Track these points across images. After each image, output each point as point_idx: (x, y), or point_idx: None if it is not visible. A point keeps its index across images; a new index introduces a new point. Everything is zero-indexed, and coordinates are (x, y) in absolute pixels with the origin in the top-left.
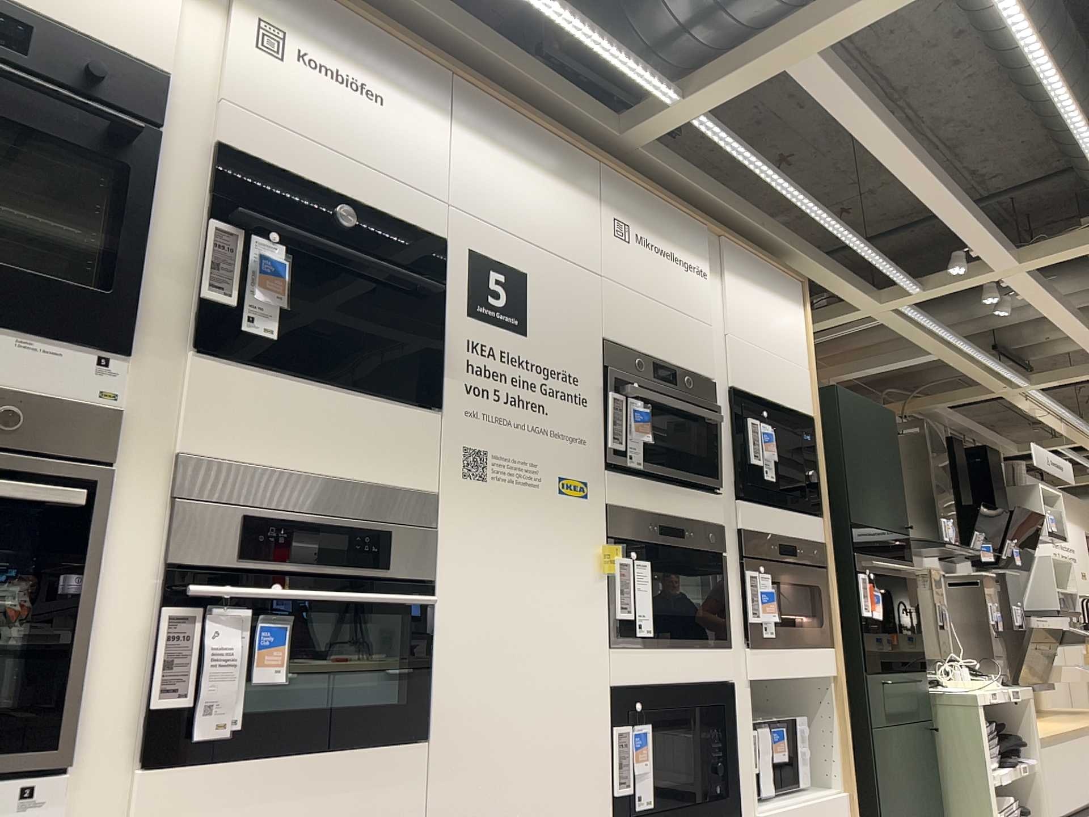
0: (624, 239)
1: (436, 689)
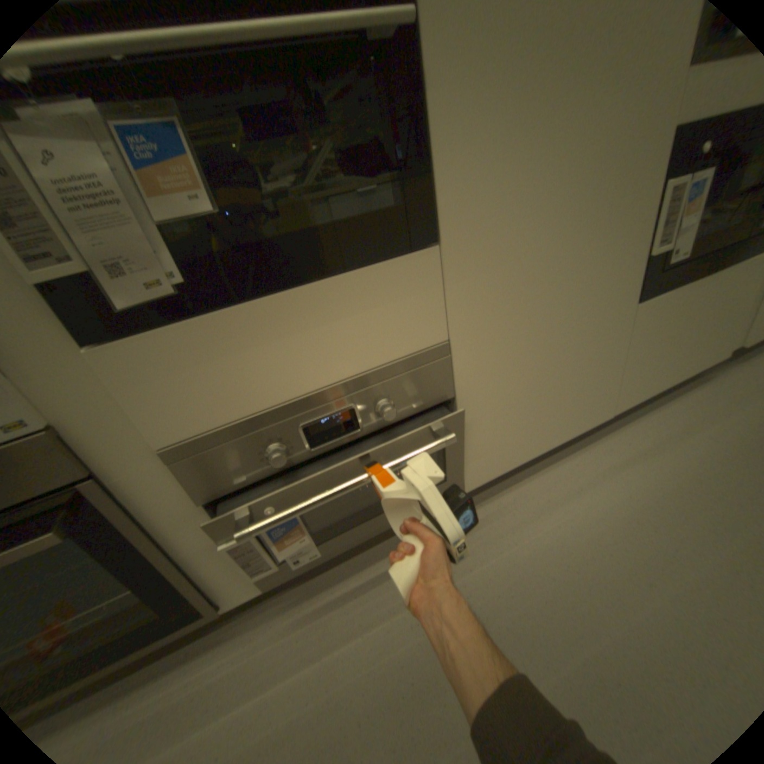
0: None
1: (438, 174)
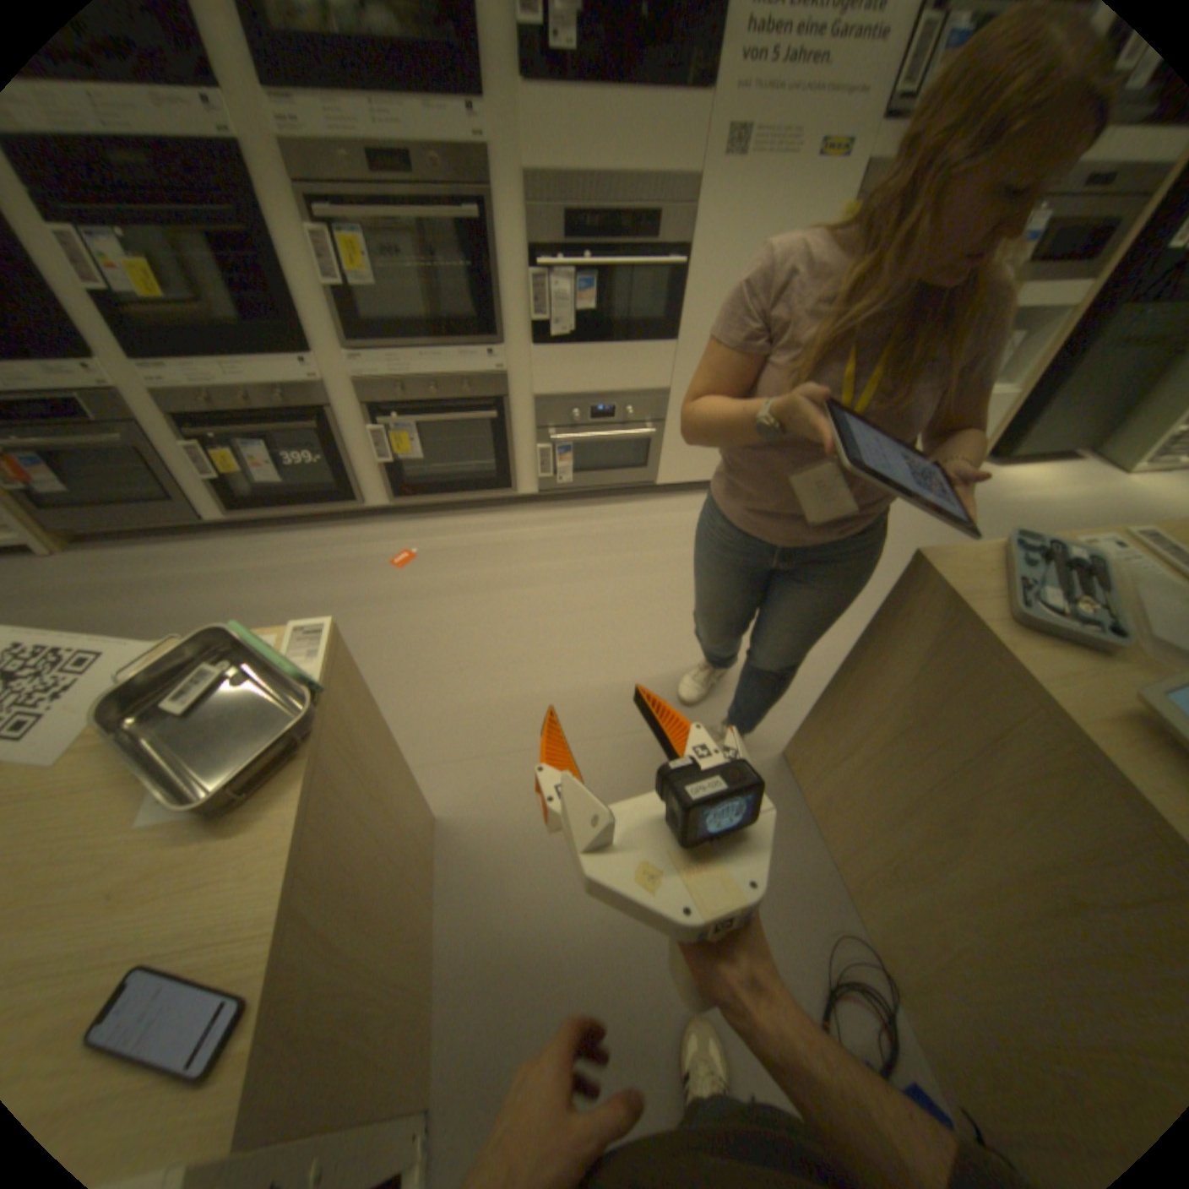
0: None
1: (683, 313)
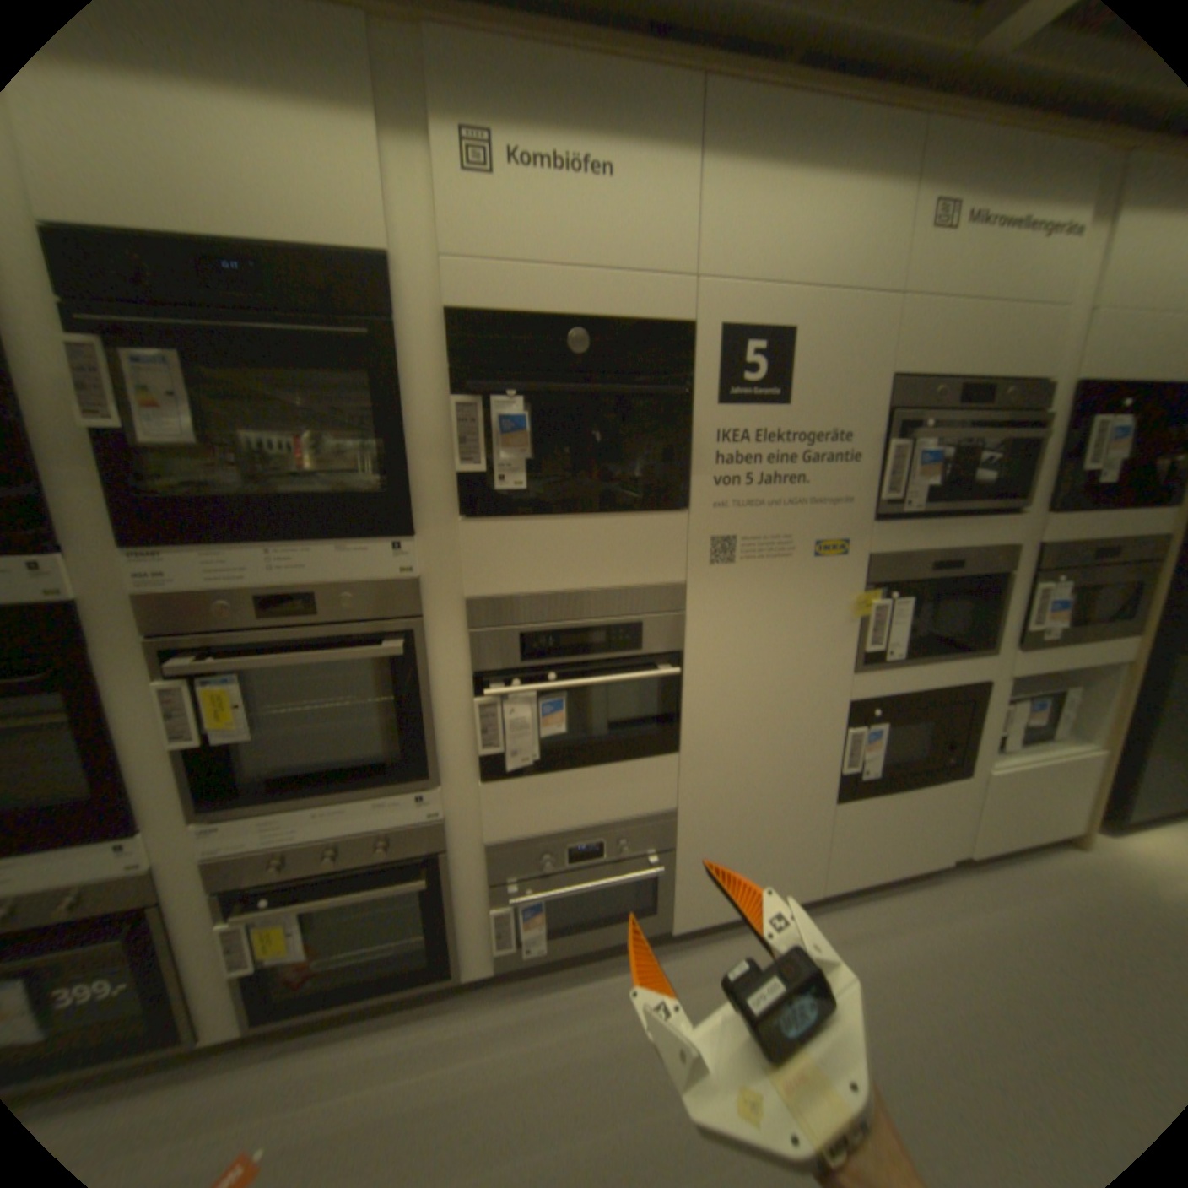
0: (947, 226)
1: (684, 721)
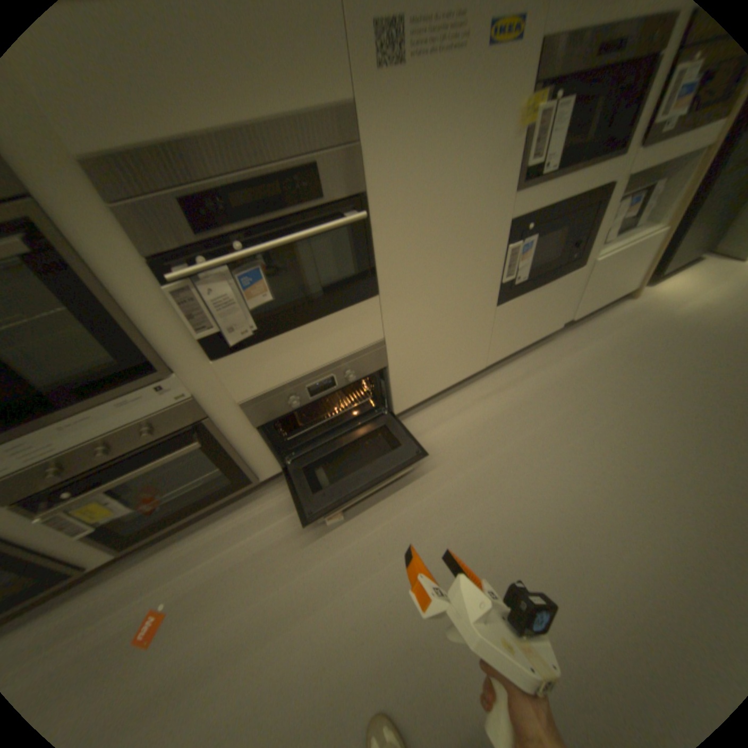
0: None
1: (378, 266)
